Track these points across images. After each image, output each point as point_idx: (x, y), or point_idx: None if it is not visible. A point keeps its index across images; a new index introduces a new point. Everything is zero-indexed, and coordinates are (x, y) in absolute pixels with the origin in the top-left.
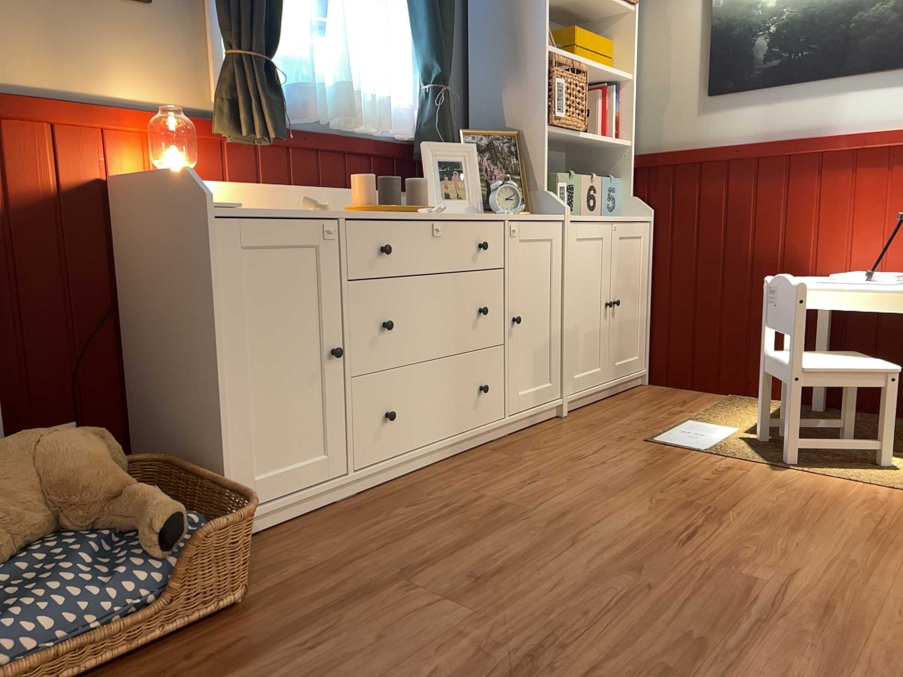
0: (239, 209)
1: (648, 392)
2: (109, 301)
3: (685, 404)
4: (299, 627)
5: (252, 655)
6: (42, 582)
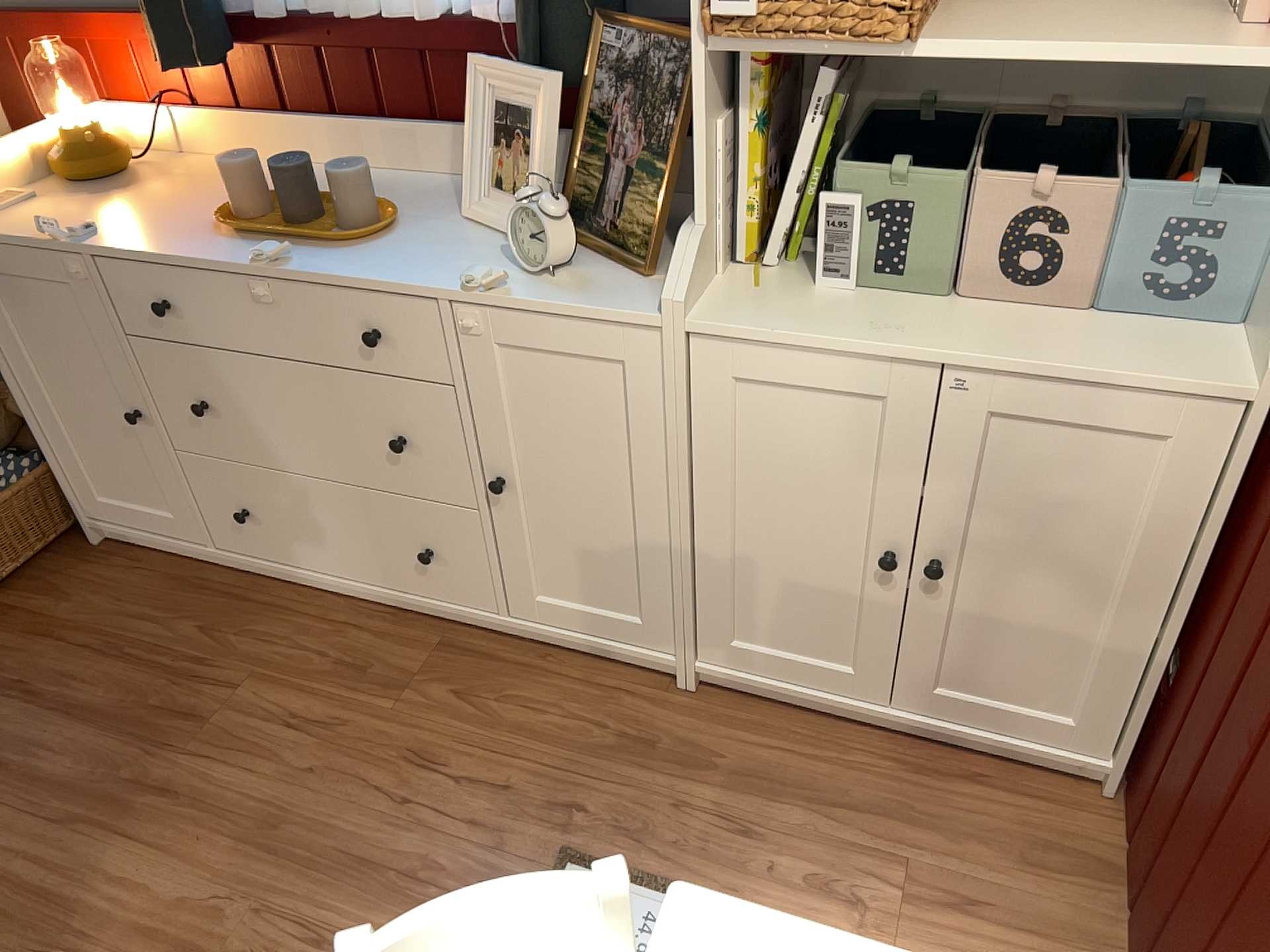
0: (13, 226)
1: (1013, 803)
2: None
3: (940, 902)
4: None
5: None
6: None
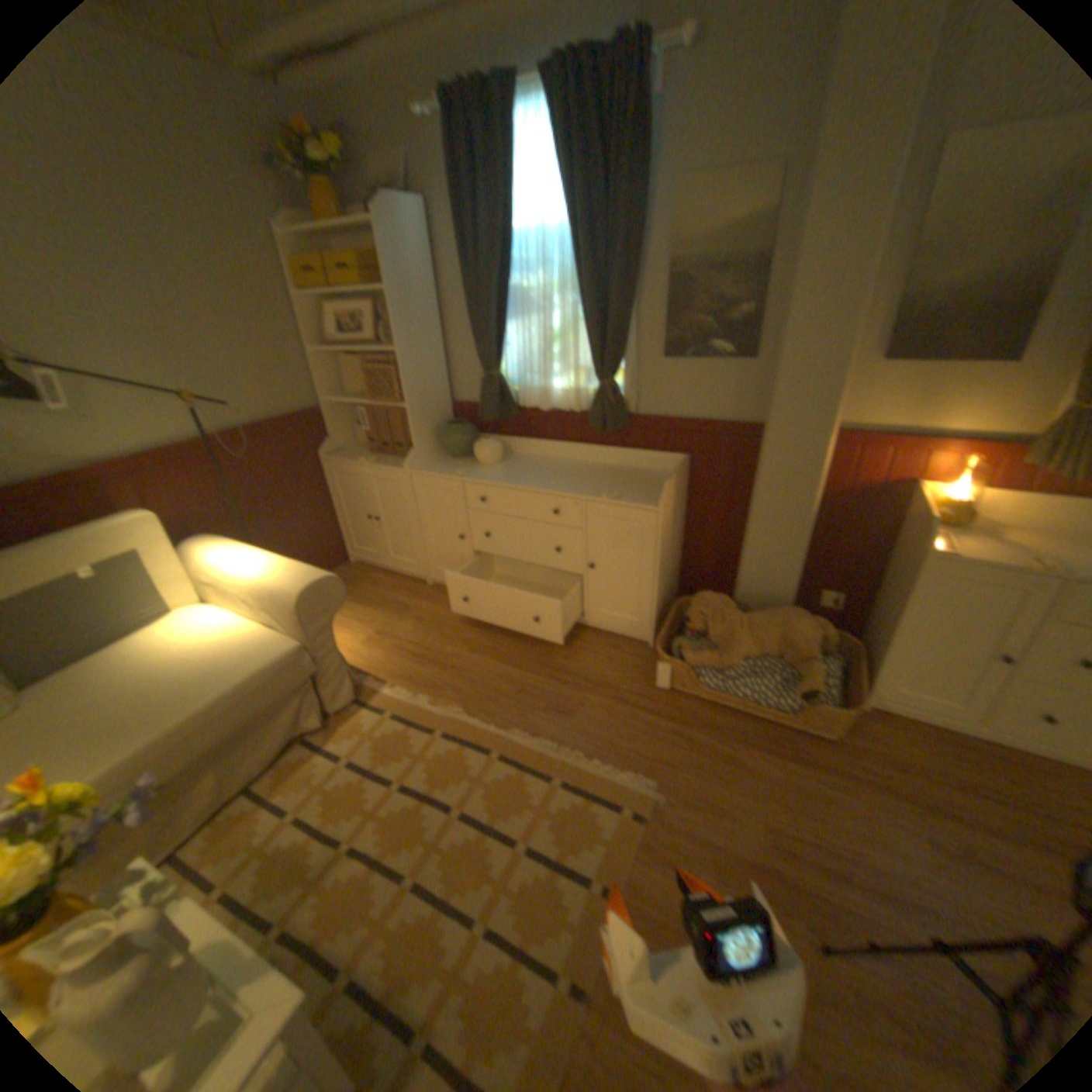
0: (967, 550)
1: None
2: (890, 545)
3: None
4: (844, 775)
5: (813, 765)
6: (758, 676)
